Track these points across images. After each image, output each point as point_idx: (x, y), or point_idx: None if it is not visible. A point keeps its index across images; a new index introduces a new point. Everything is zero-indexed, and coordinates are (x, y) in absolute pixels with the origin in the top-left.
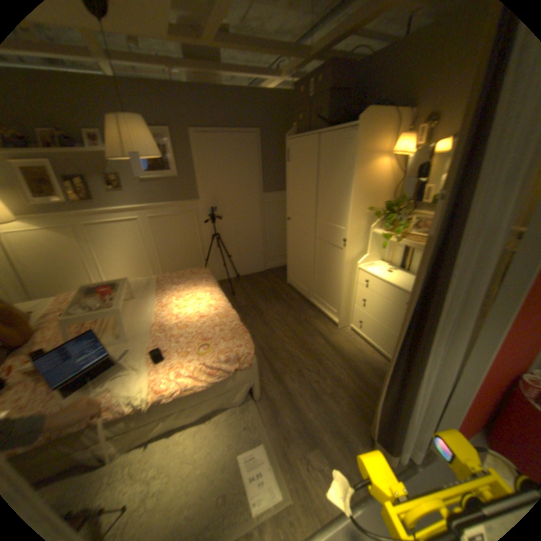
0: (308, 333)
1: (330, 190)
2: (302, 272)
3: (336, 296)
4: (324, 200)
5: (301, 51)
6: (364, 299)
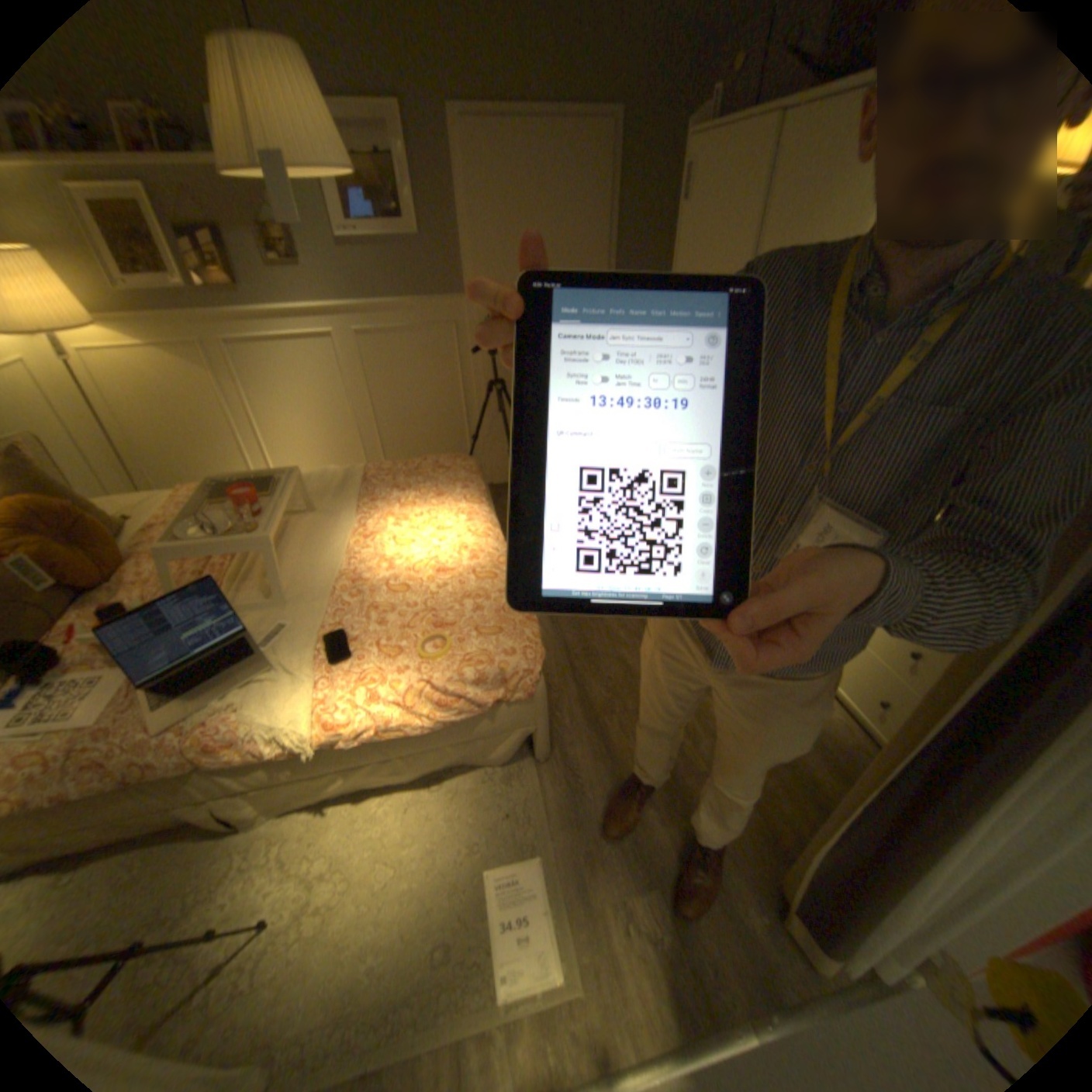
0: None
1: None
2: None
3: None
4: None
5: None
6: None
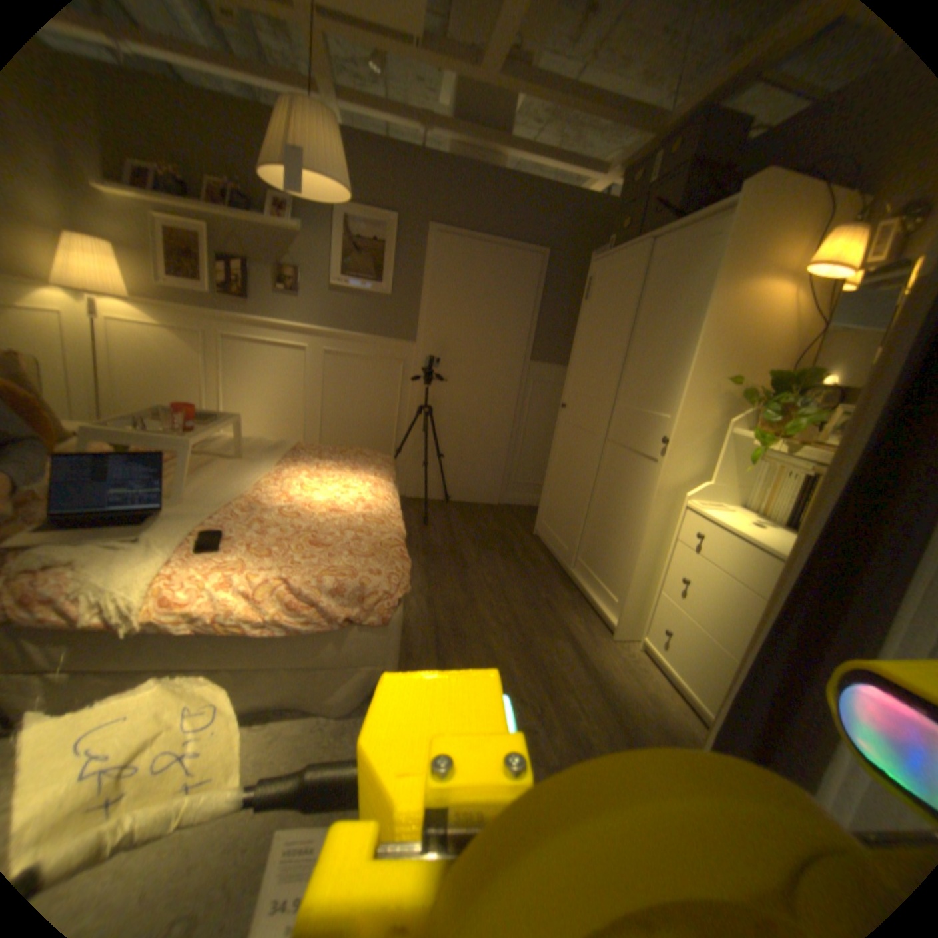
0: (543, 628)
1: (654, 343)
2: (564, 512)
3: (623, 566)
4: (639, 364)
5: (650, 117)
6: (685, 579)
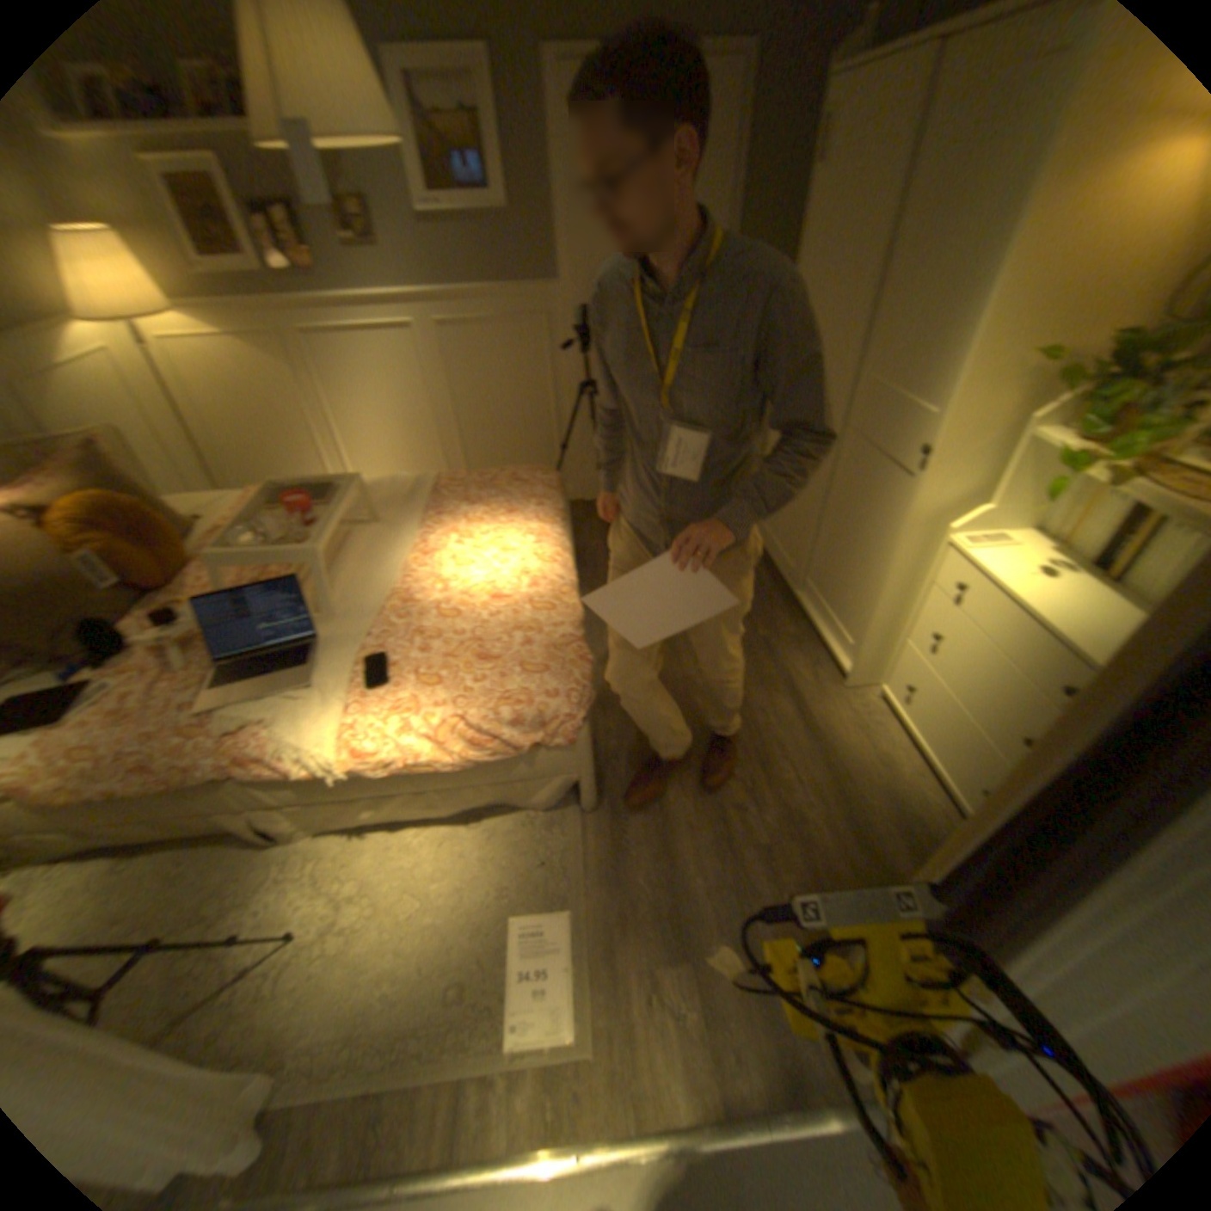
0: (760, 681)
1: (924, 274)
2: (789, 517)
3: (861, 603)
4: (898, 307)
5: None
6: (937, 636)
